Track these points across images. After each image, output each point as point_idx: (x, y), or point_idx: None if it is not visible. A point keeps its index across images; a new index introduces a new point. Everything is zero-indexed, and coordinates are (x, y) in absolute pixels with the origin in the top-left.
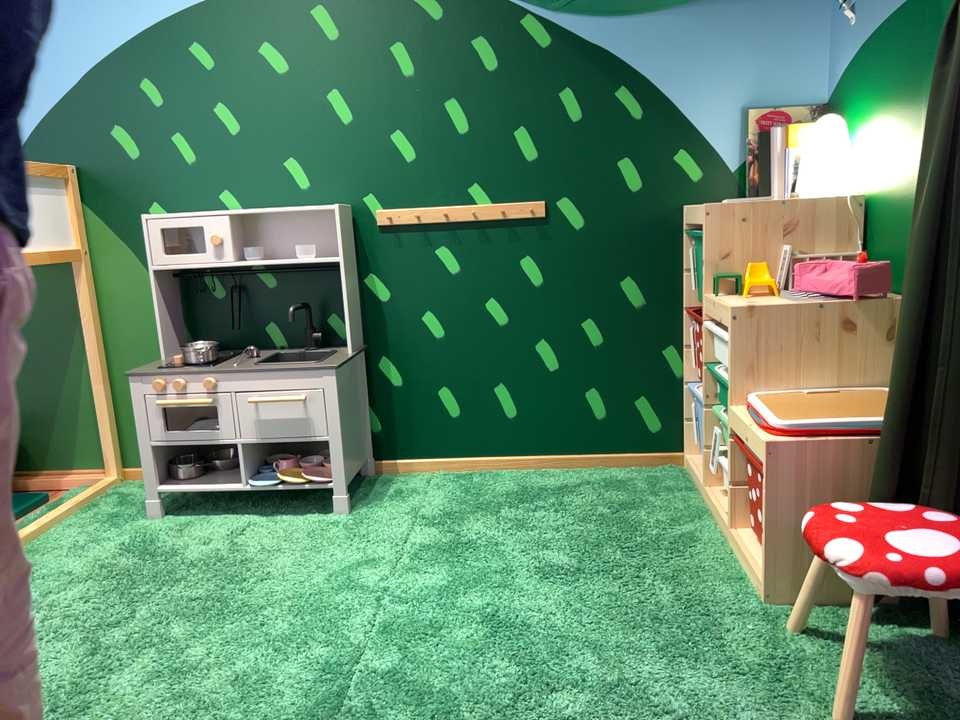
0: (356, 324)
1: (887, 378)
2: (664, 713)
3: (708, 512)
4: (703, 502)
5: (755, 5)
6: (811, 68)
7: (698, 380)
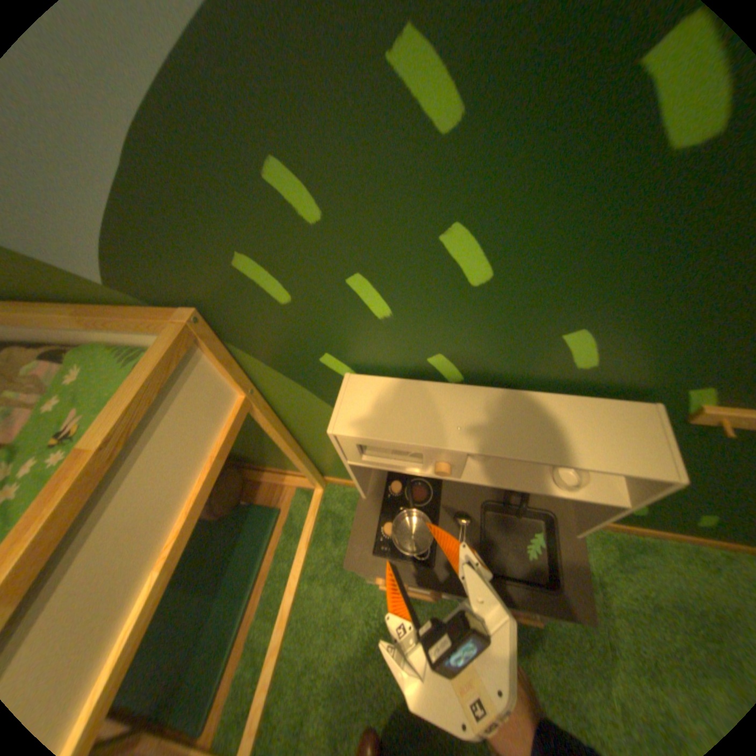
0: None
1: None
2: None
3: None
4: None
5: None
6: None
7: None
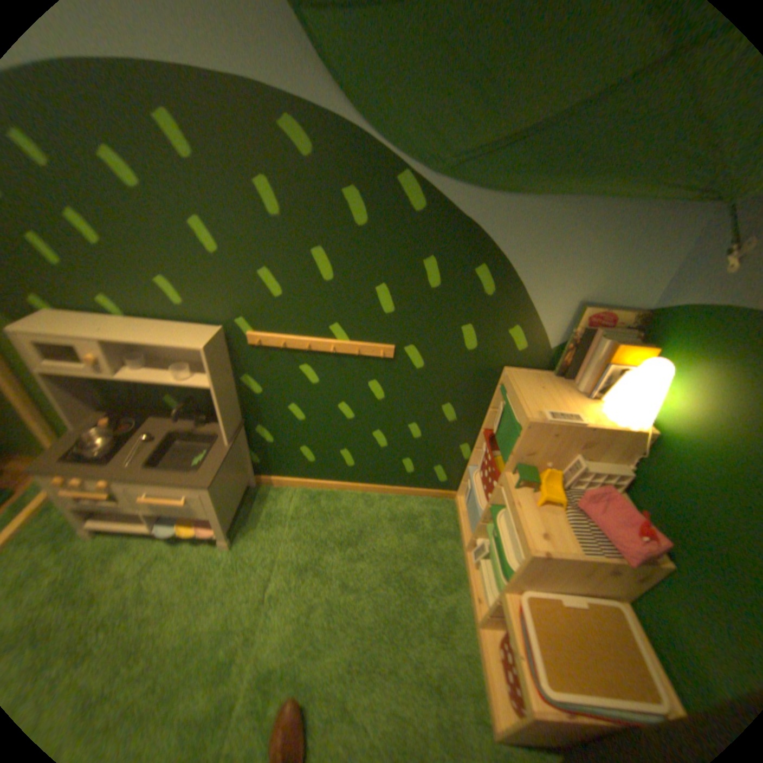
0: (237, 407)
1: (624, 598)
2: None
3: (465, 578)
4: (463, 562)
5: (640, 209)
6: (659, 280)
7: (480, 492)
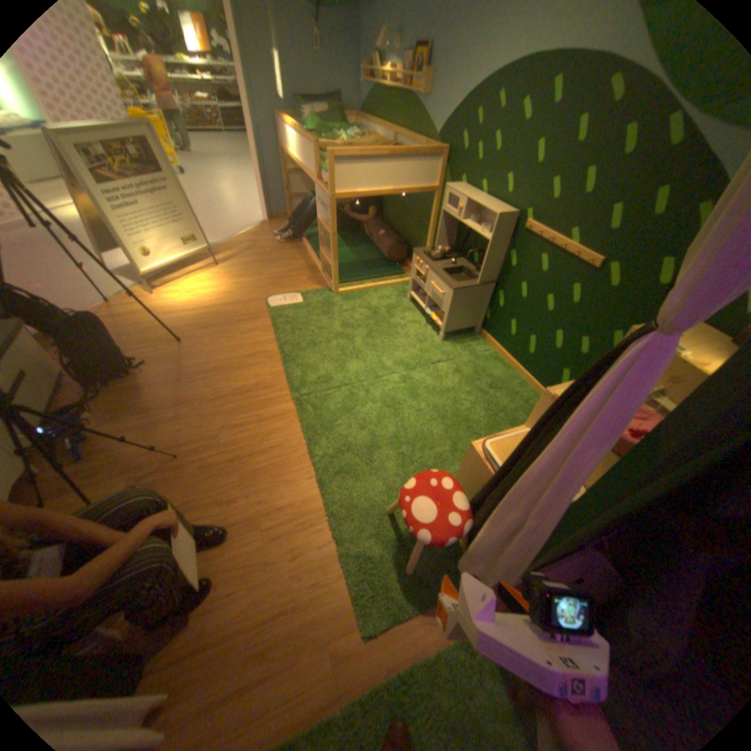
0: (497, 271)
1: (590, 490)
2: (370, 460)
3: None
4: None
5: None
6: None
7: None
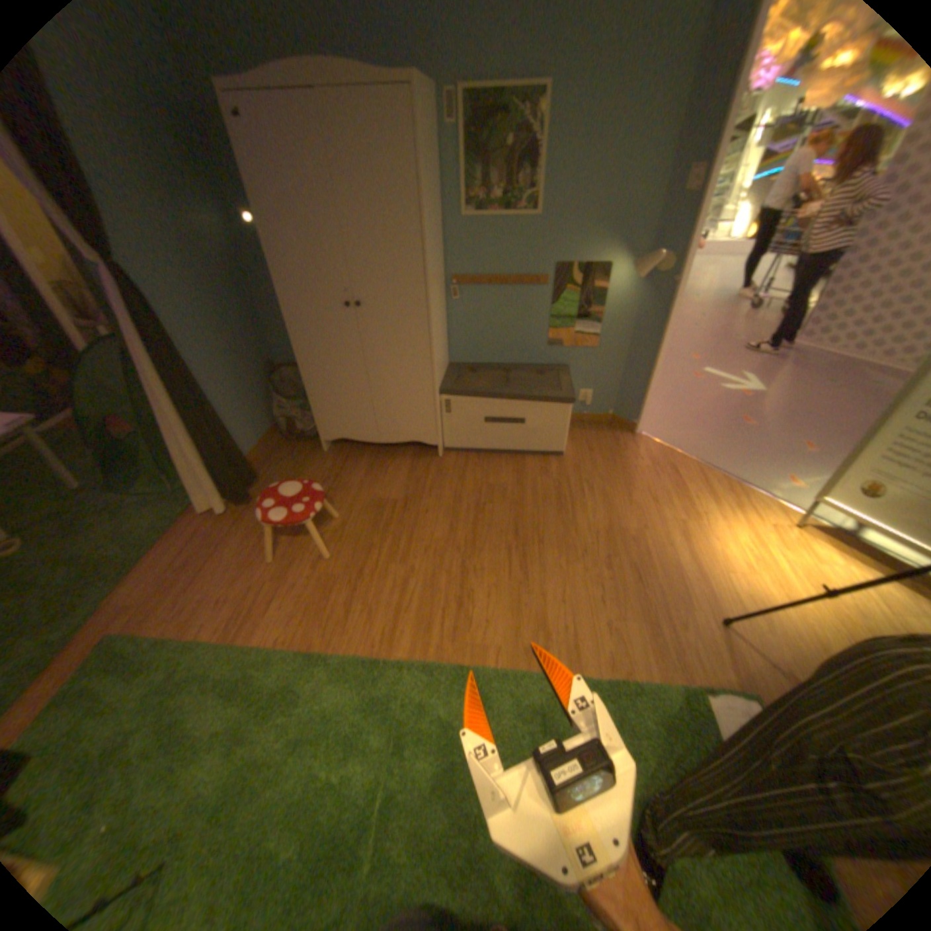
0: None
1: None
2: (222, 737)
3: None
4: None
5: None
6: None
7: None
